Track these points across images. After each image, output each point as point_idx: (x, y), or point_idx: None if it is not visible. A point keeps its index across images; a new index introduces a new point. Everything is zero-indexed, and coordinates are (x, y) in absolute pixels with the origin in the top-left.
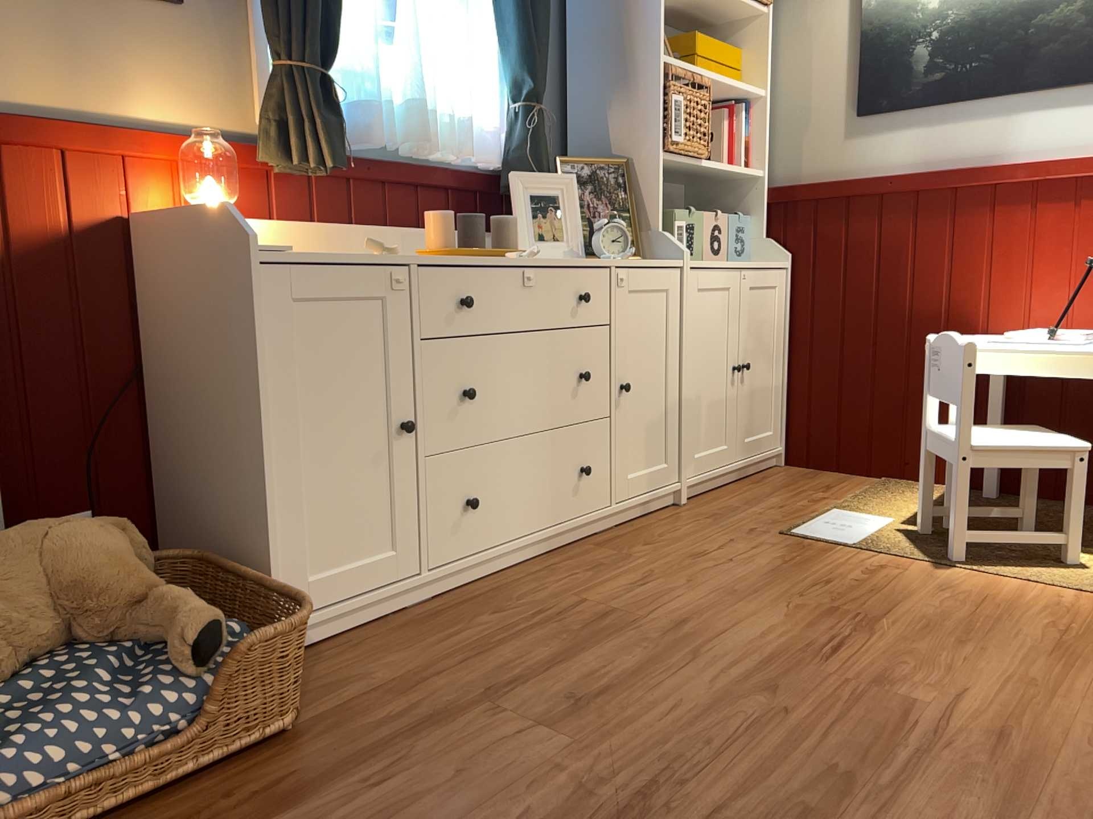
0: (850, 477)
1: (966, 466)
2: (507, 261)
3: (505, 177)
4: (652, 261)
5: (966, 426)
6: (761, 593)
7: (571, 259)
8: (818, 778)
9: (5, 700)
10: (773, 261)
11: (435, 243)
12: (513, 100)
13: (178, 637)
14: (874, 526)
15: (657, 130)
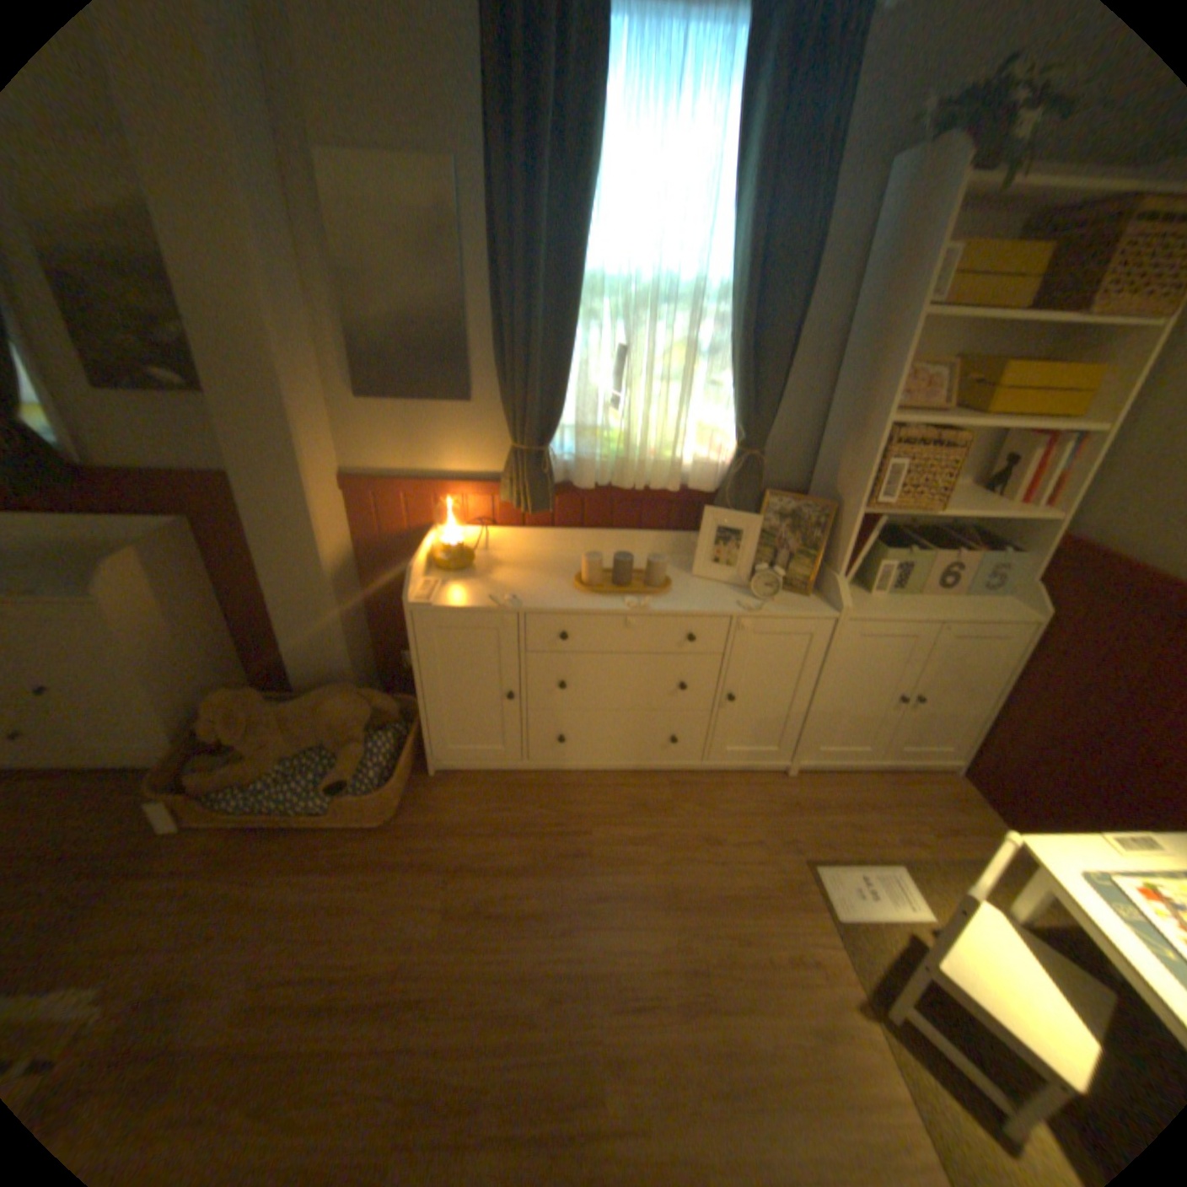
0: (1002, 838)
1: (926, 979)
2: (615, 610)
3: (717, 501)
4: (809, 607)
5: (940, 954)
6: (688, 916)
7: (691, 607)
8: (470, 1089)
9: (289, 767)
10: (1032, 610)
11: (584, 578)
12: (736, 441)
13: (325, 783)
14: (902, 919)
15: (865, 490)
